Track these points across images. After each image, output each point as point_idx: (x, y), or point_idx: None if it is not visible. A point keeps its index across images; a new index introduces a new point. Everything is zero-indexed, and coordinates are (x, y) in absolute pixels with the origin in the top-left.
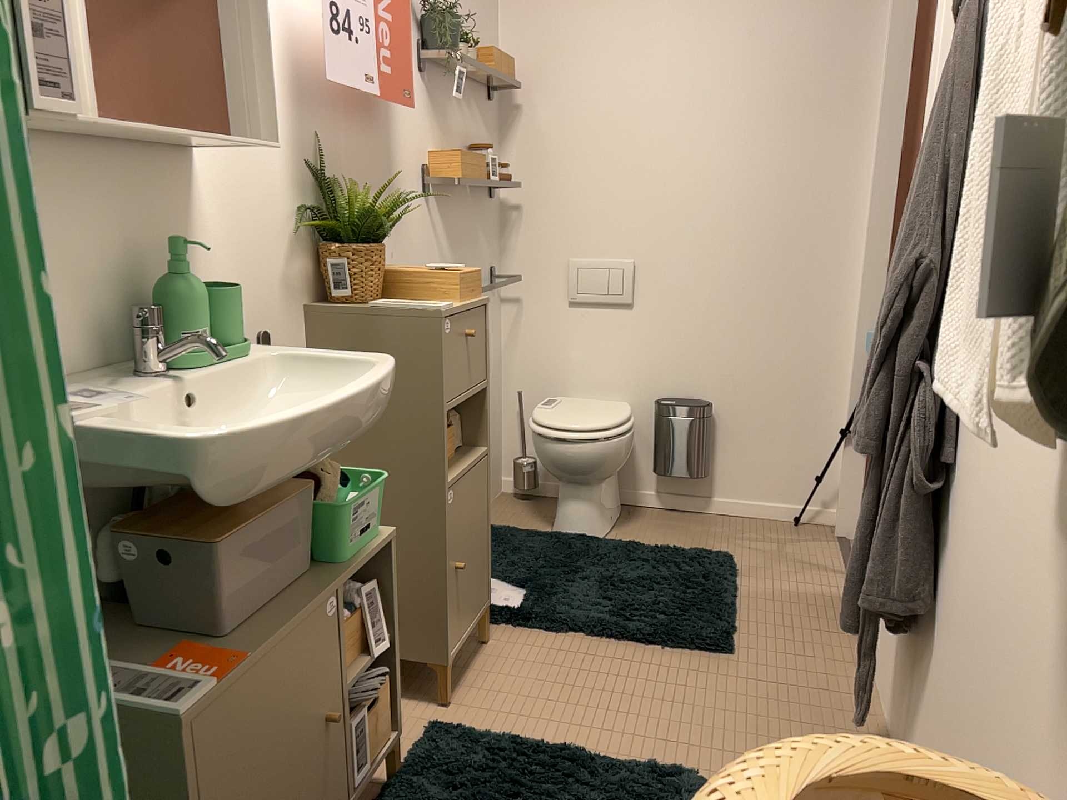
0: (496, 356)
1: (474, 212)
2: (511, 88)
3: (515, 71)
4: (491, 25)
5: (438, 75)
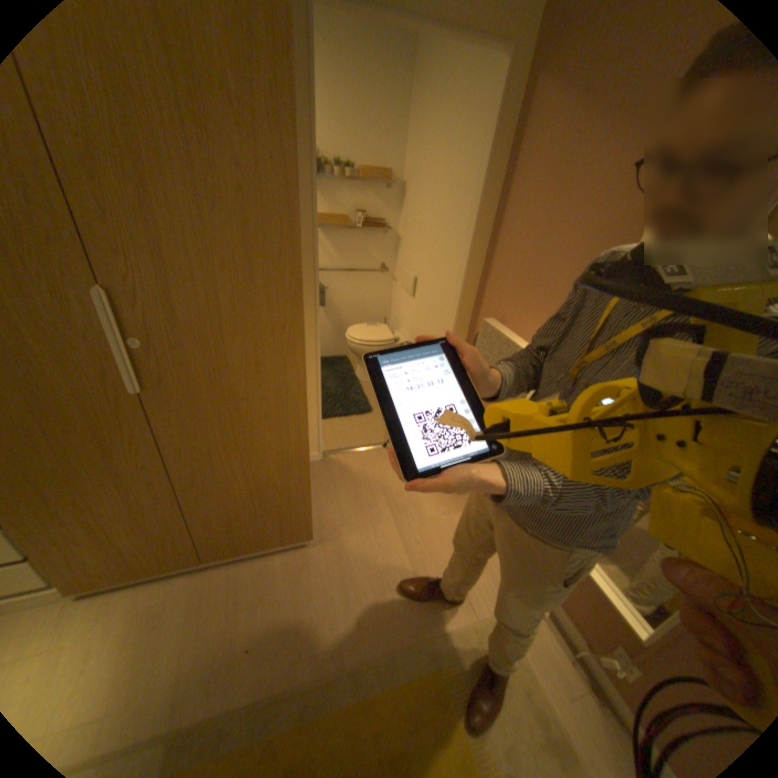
0: (383, 301)
1: (363, 238)
2: (396, 182)
3: (391, 174)
4: (397, 149)
5: (326, 179)
